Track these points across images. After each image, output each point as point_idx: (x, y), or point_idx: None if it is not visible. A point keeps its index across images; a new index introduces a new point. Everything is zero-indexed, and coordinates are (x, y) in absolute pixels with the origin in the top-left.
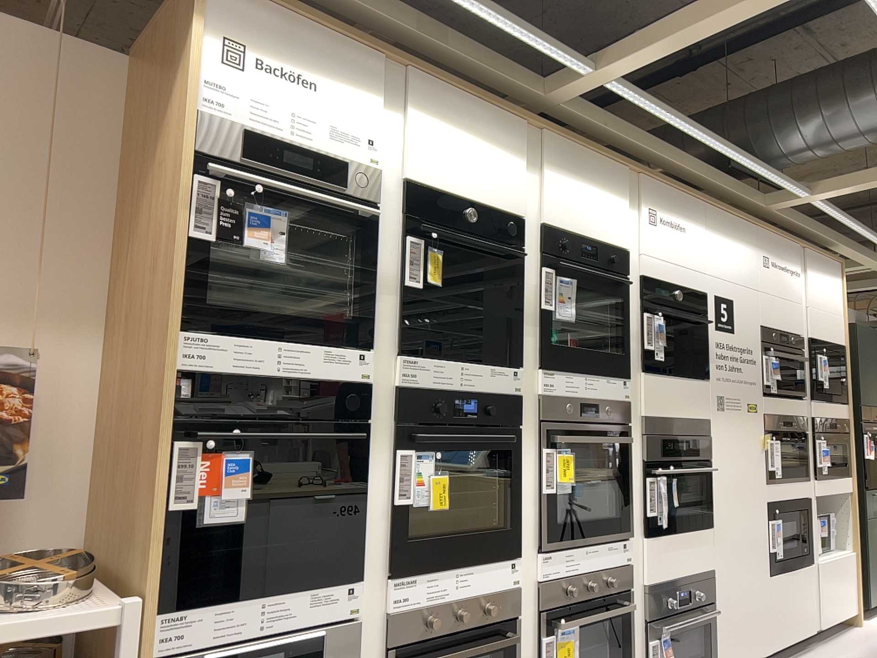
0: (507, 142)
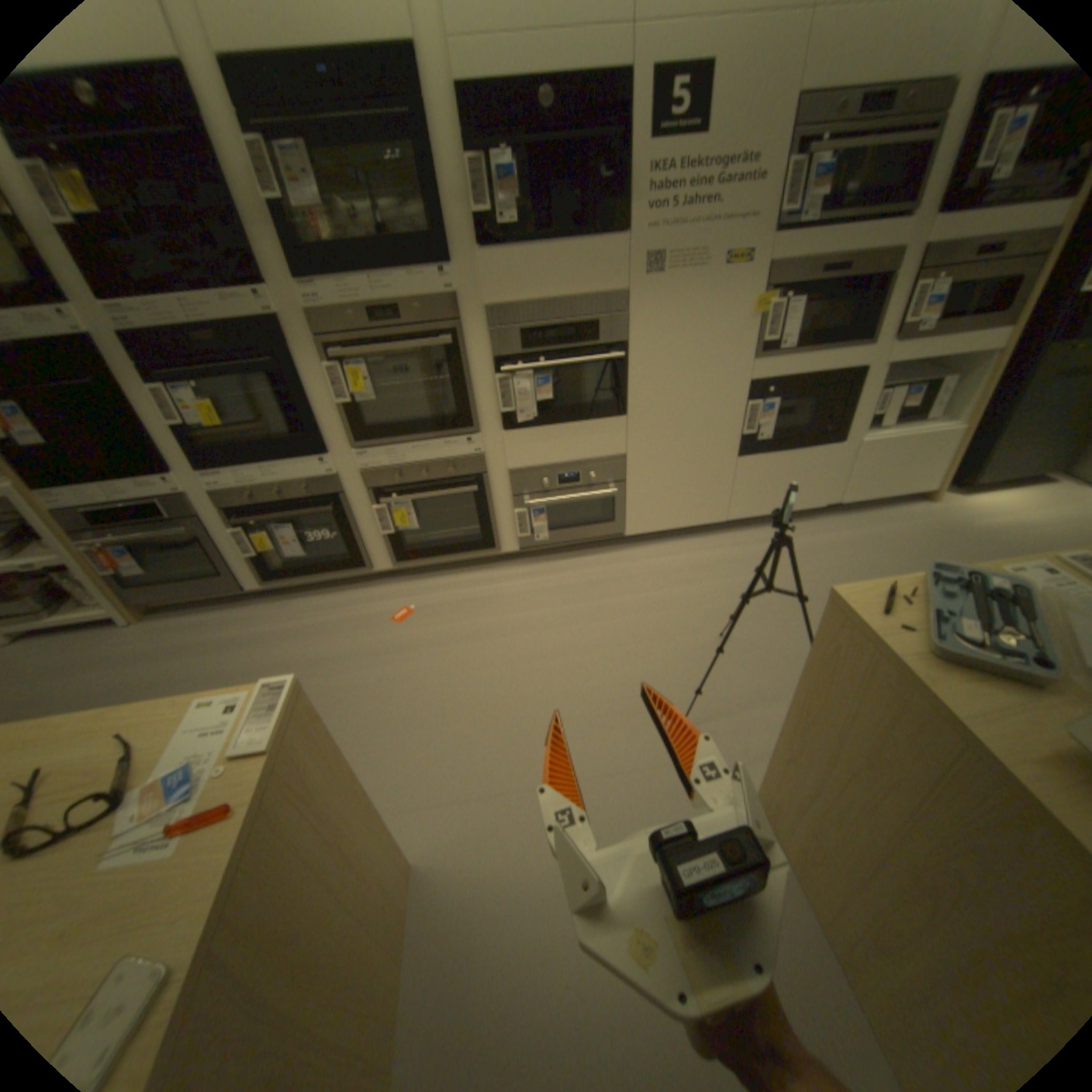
0: None
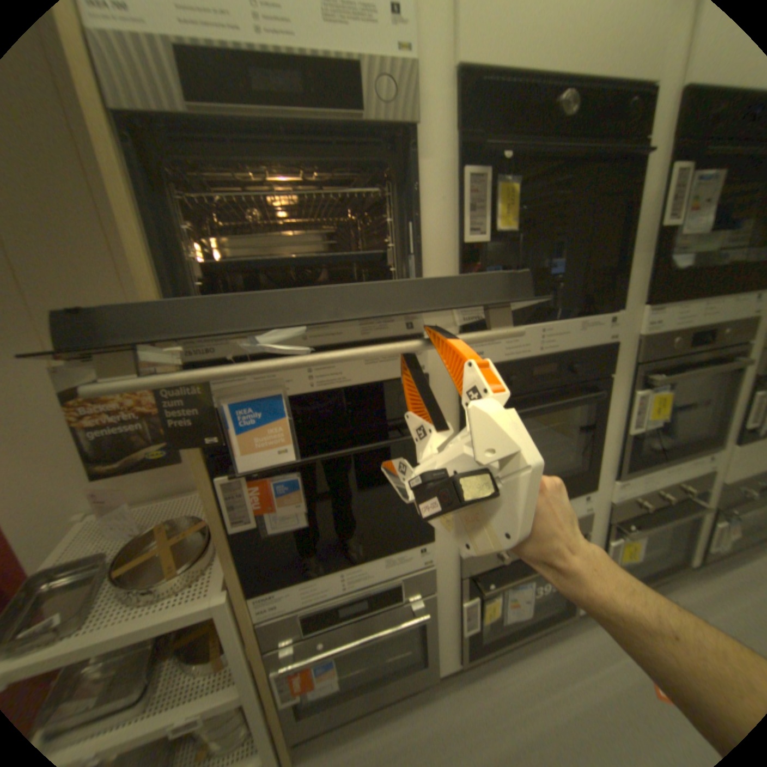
0: None
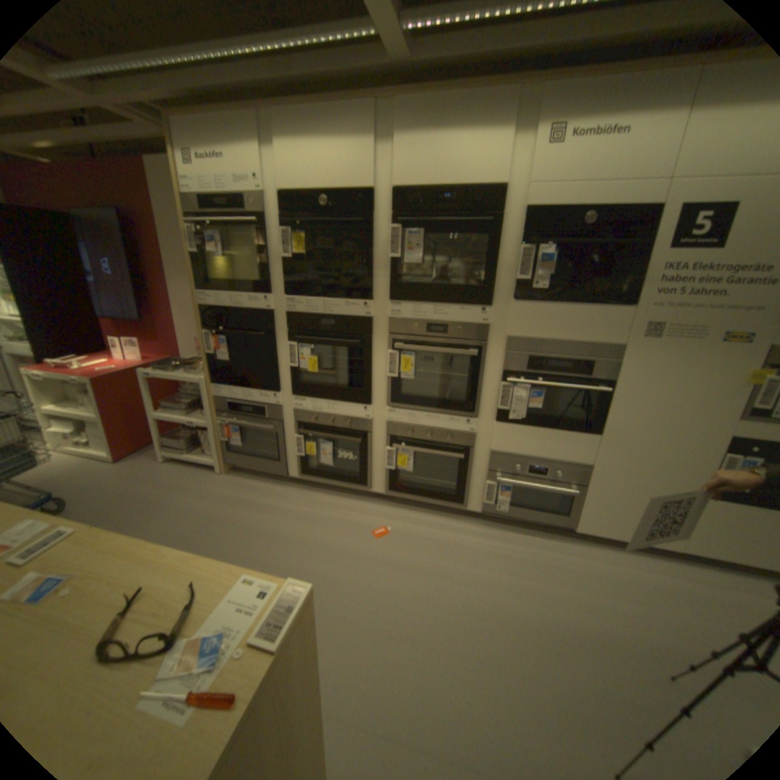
0: (356, 121)
